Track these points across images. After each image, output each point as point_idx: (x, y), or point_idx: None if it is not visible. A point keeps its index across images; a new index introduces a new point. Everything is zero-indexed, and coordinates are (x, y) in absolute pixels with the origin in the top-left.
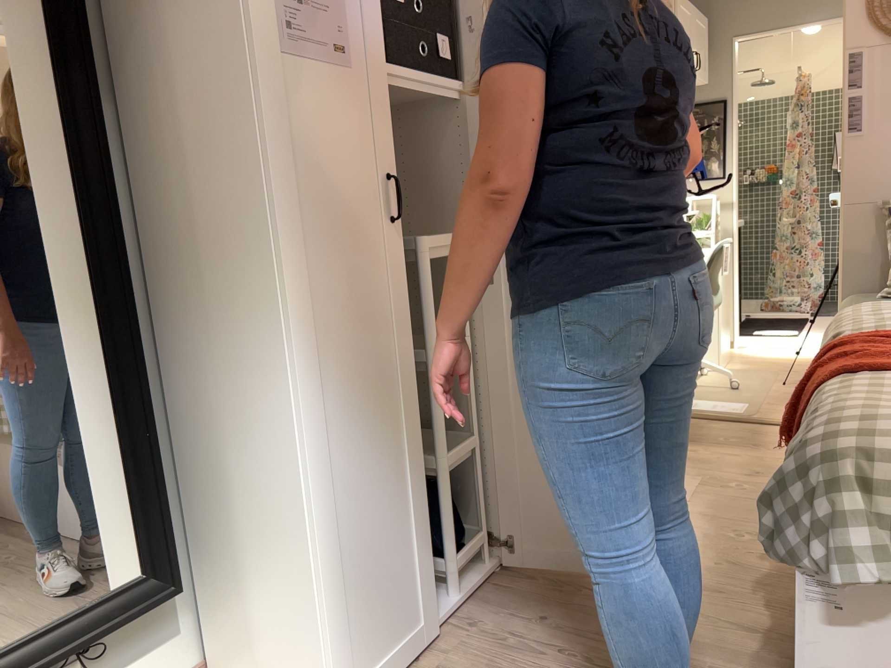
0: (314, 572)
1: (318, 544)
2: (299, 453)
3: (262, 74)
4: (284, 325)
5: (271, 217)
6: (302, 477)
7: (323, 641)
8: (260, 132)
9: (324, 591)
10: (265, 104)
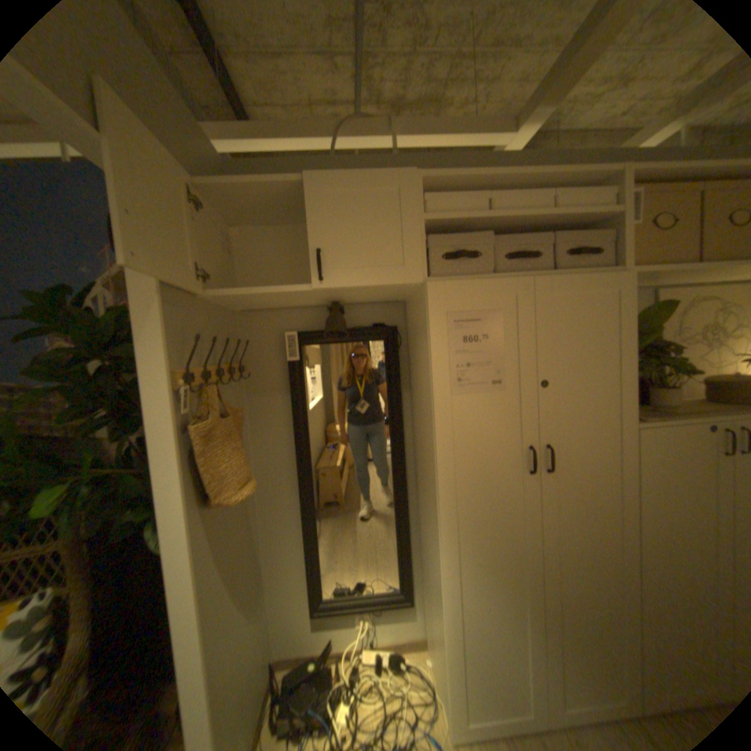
0: (448, 654)
1: (452, 642)
2: (444, 593)
3: (440, 410)
4: (441, 530)
5: (438, 478)
6: (445, 605)
7: (450, 691)
8: (435, 438)
9: (454, 666)
10: (440, 424)
